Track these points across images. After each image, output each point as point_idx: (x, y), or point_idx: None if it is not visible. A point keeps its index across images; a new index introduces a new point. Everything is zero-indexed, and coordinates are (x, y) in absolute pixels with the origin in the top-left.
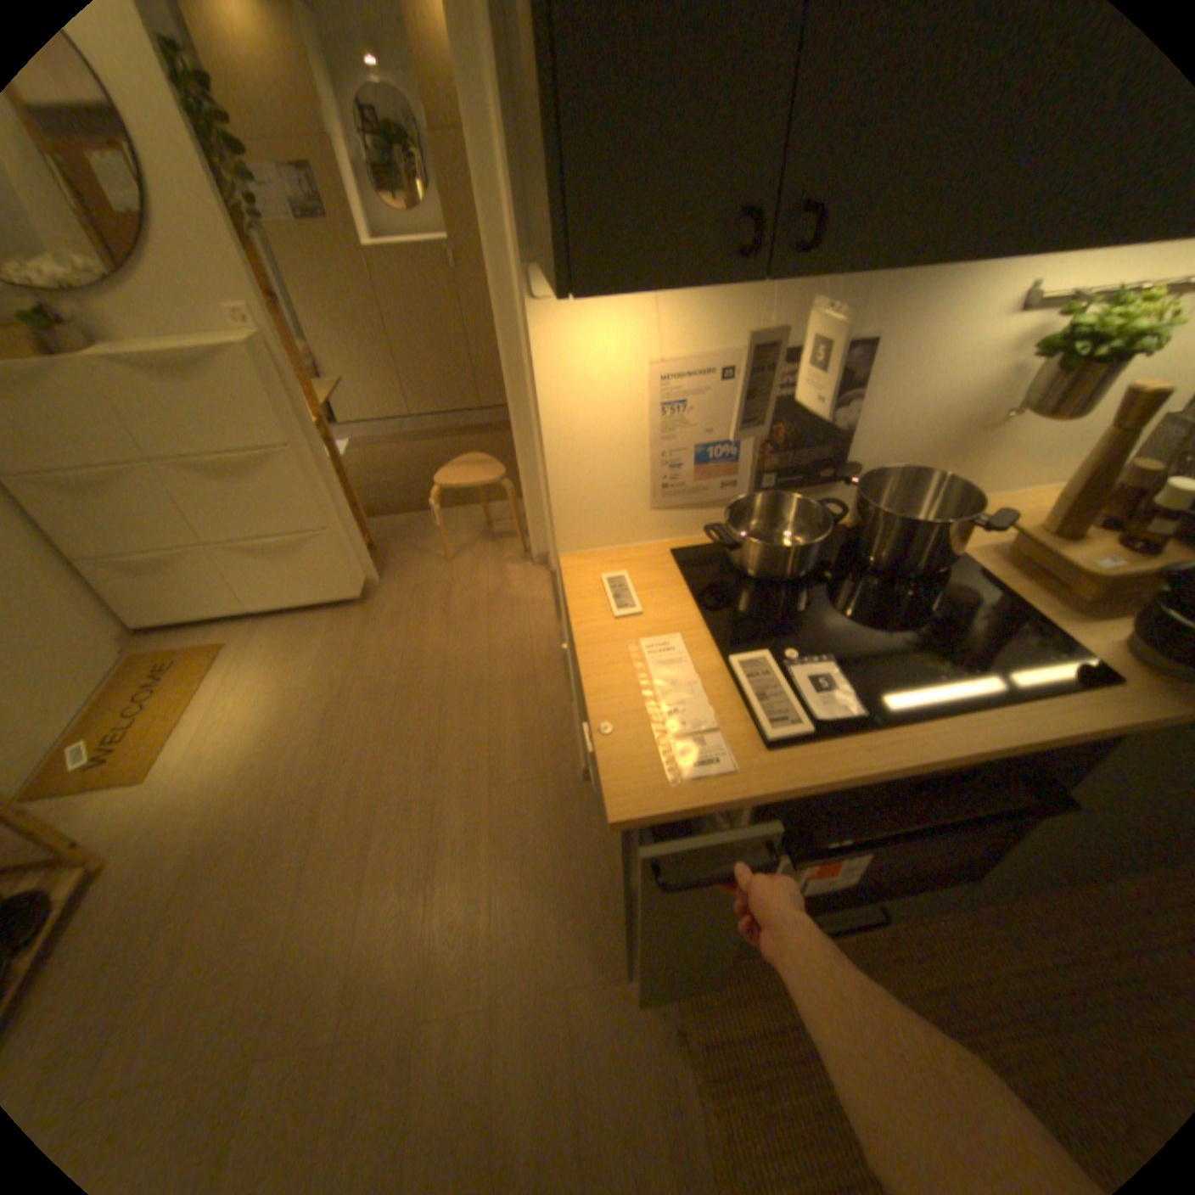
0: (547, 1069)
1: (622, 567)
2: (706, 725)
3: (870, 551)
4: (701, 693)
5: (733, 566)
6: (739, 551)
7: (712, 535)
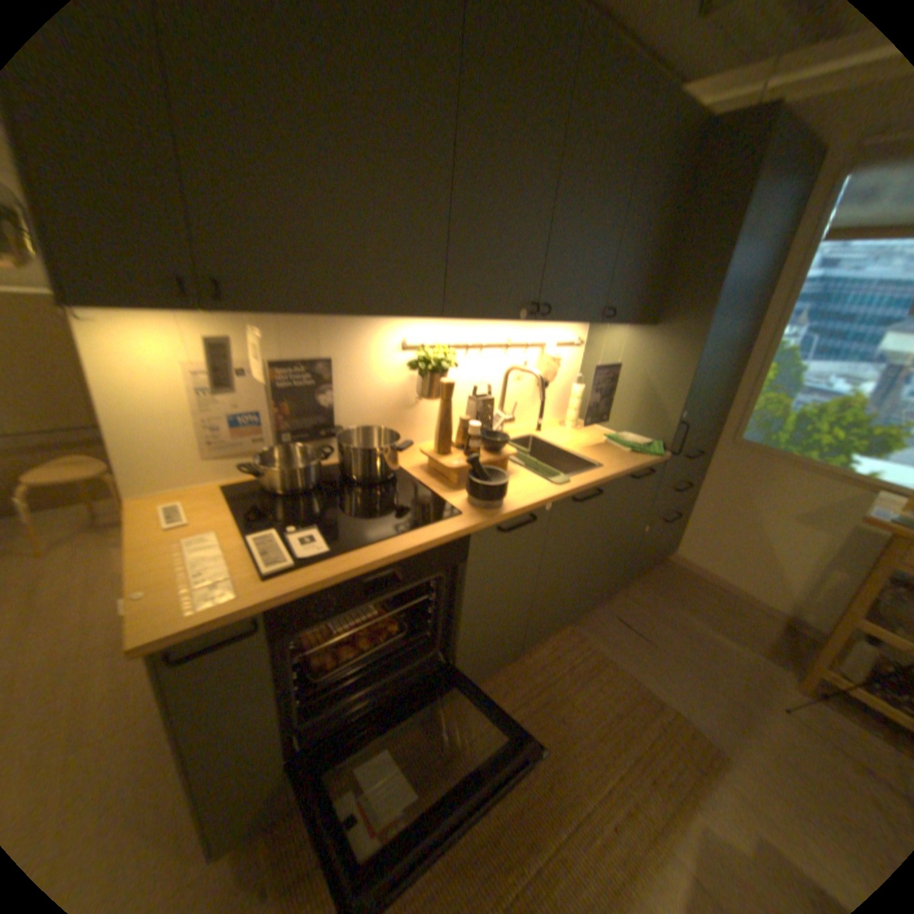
0: None
1: (177, 500)
2: (219, 577)
3: (351, 472)
4: (220, 560)
5: (264, 490)
6: (266, 479)
7: (241, 469)
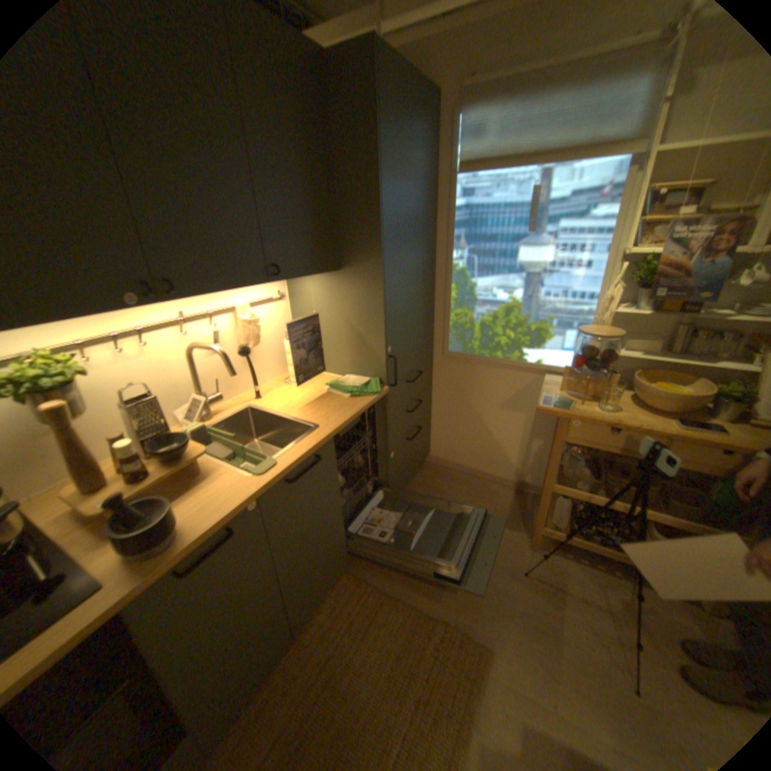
0: None
1: None
2: None
3: None
4: None
5: None
6: None
7: None
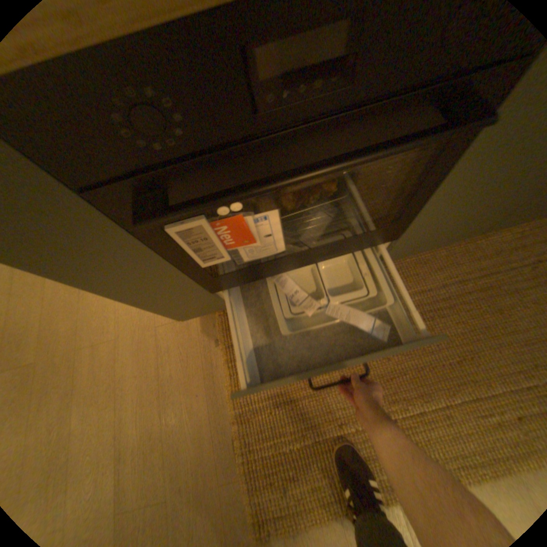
0: (144, 364)
1: None
2: None
3: None
4: None
5: None
6: None
7: None
